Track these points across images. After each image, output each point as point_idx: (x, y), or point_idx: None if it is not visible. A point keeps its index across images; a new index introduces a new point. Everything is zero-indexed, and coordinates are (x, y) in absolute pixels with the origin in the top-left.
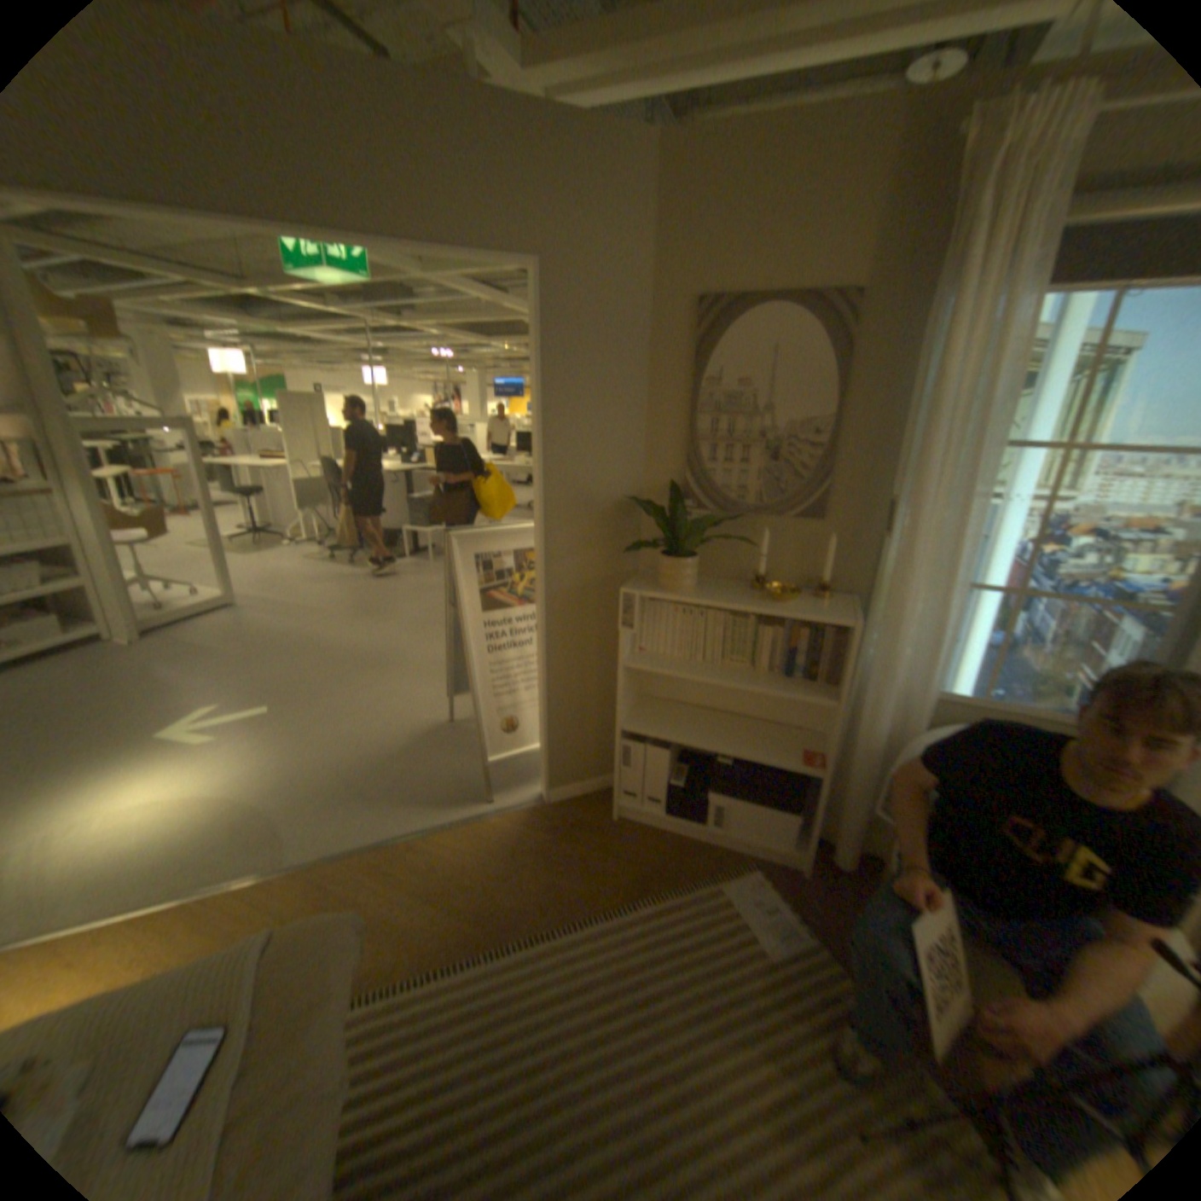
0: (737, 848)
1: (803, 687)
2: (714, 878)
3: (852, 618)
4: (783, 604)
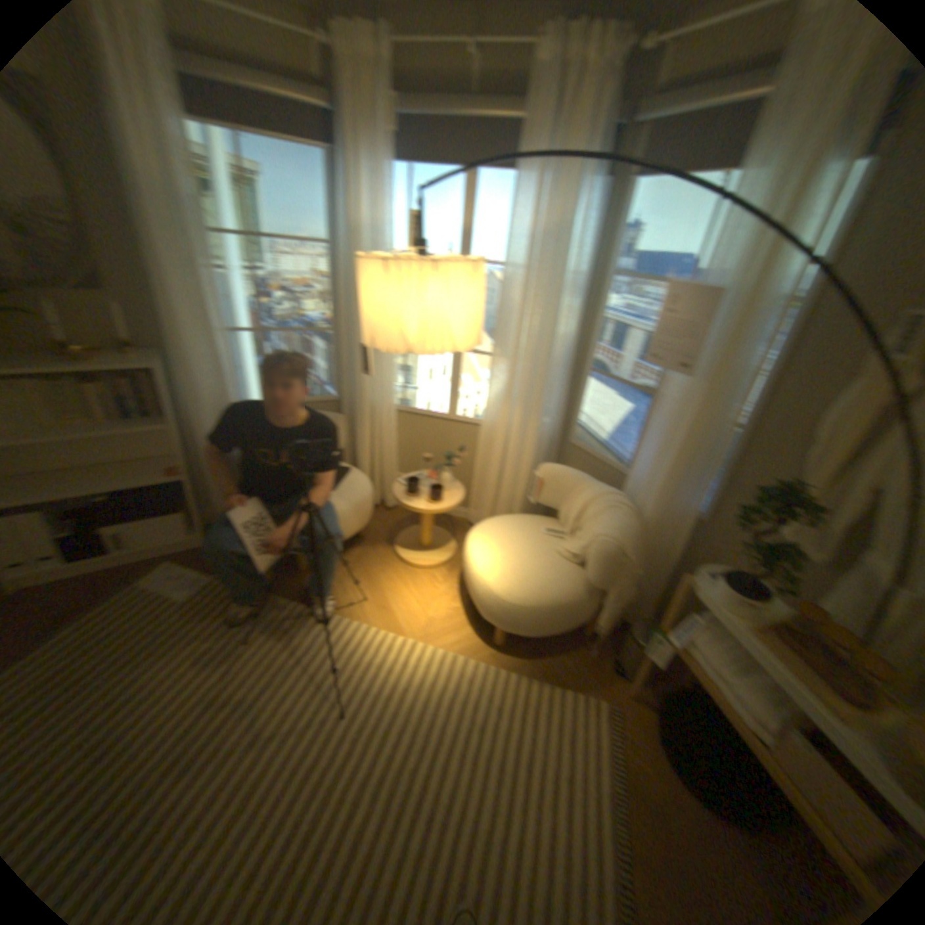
0: (141, 558)
1: (135, 423)
2: (124, 584)
3: (145, 362)
4: (82, 362)
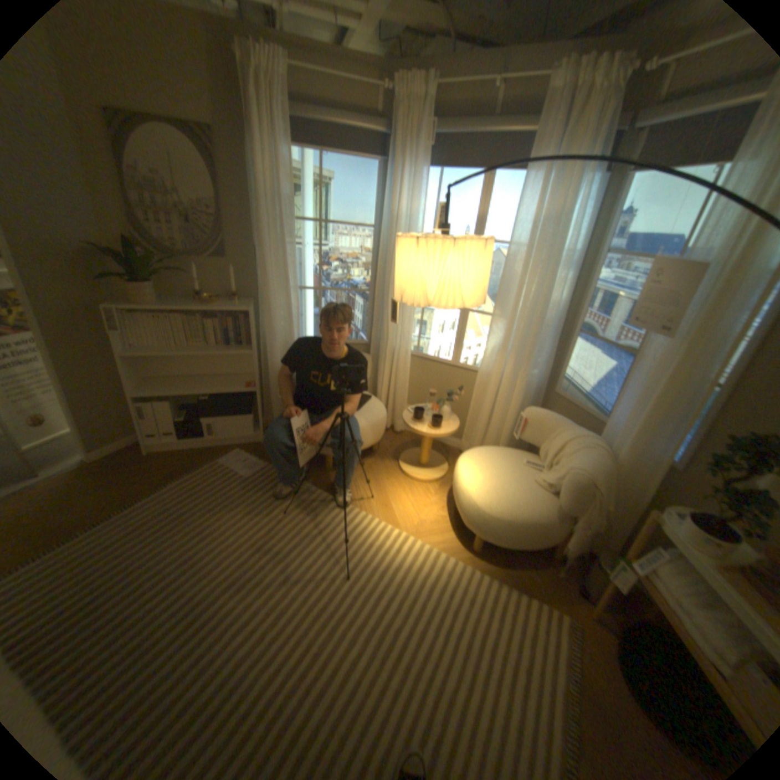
0: (225, 442)
1: (236, 348)
2: (214, 459)
3: (247, 307)
4: (211, 304)
